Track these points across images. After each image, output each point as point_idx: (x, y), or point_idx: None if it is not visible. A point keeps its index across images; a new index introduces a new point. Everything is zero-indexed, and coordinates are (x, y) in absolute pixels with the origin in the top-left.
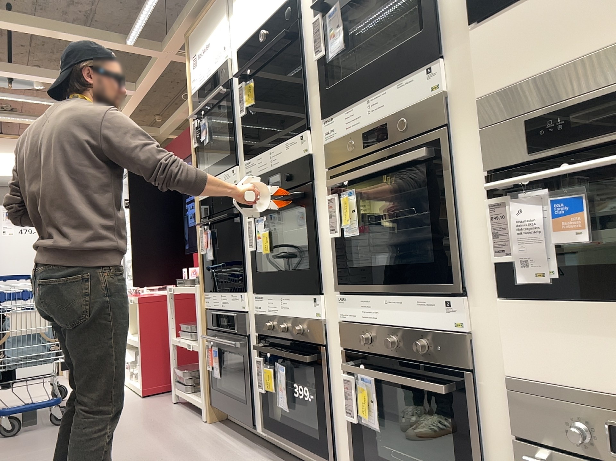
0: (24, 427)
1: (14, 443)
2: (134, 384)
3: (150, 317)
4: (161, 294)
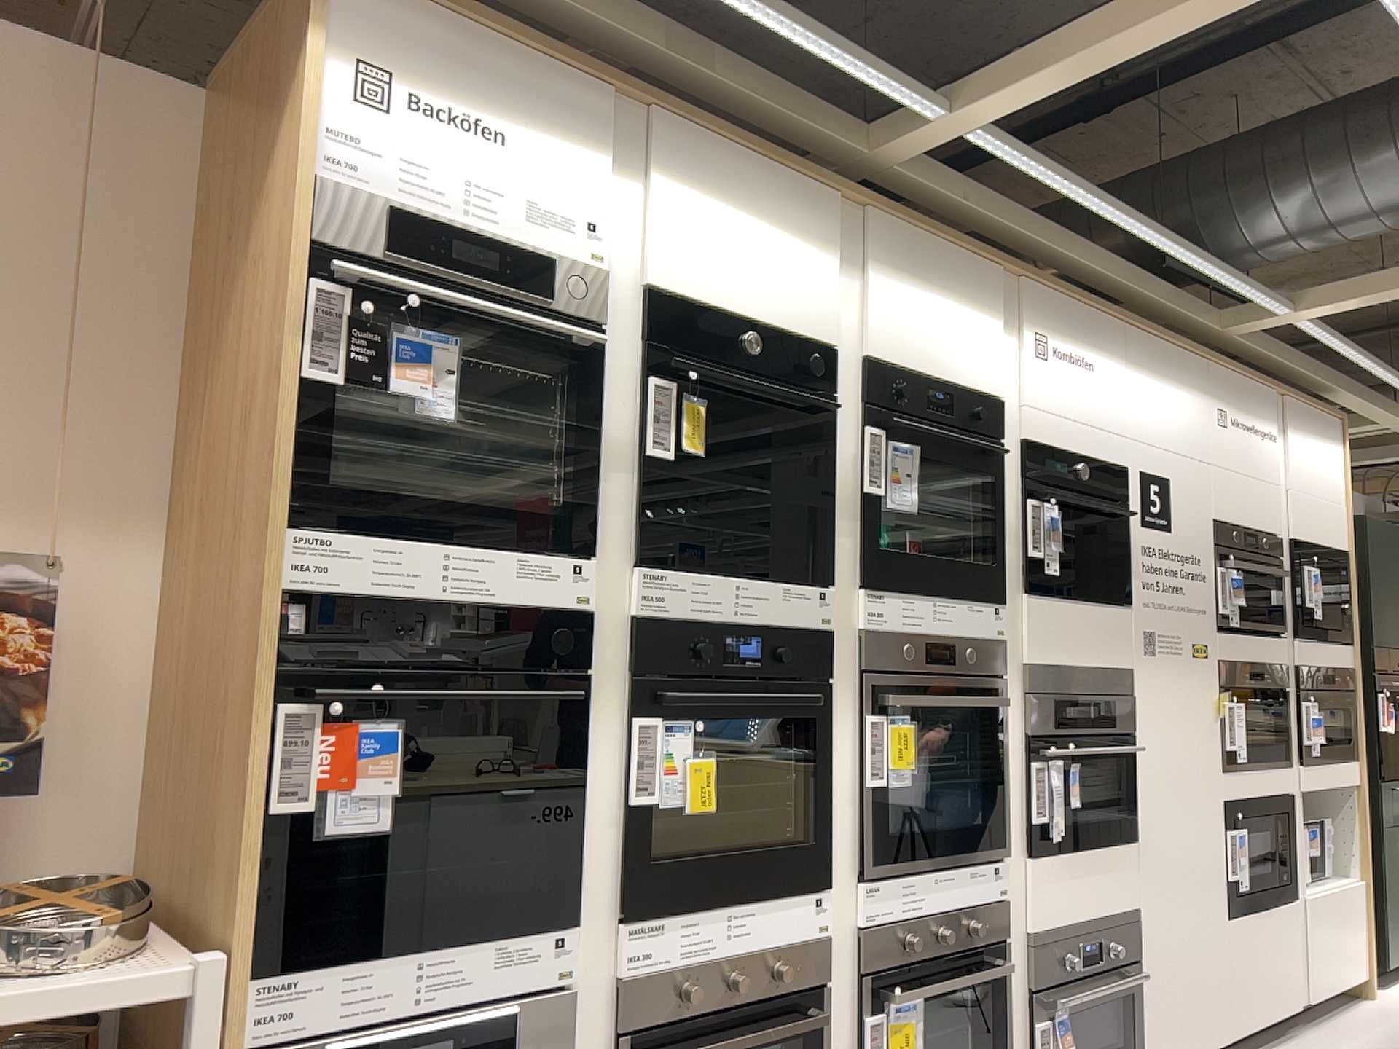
0: None
1: None
2: None
3: None
4: None
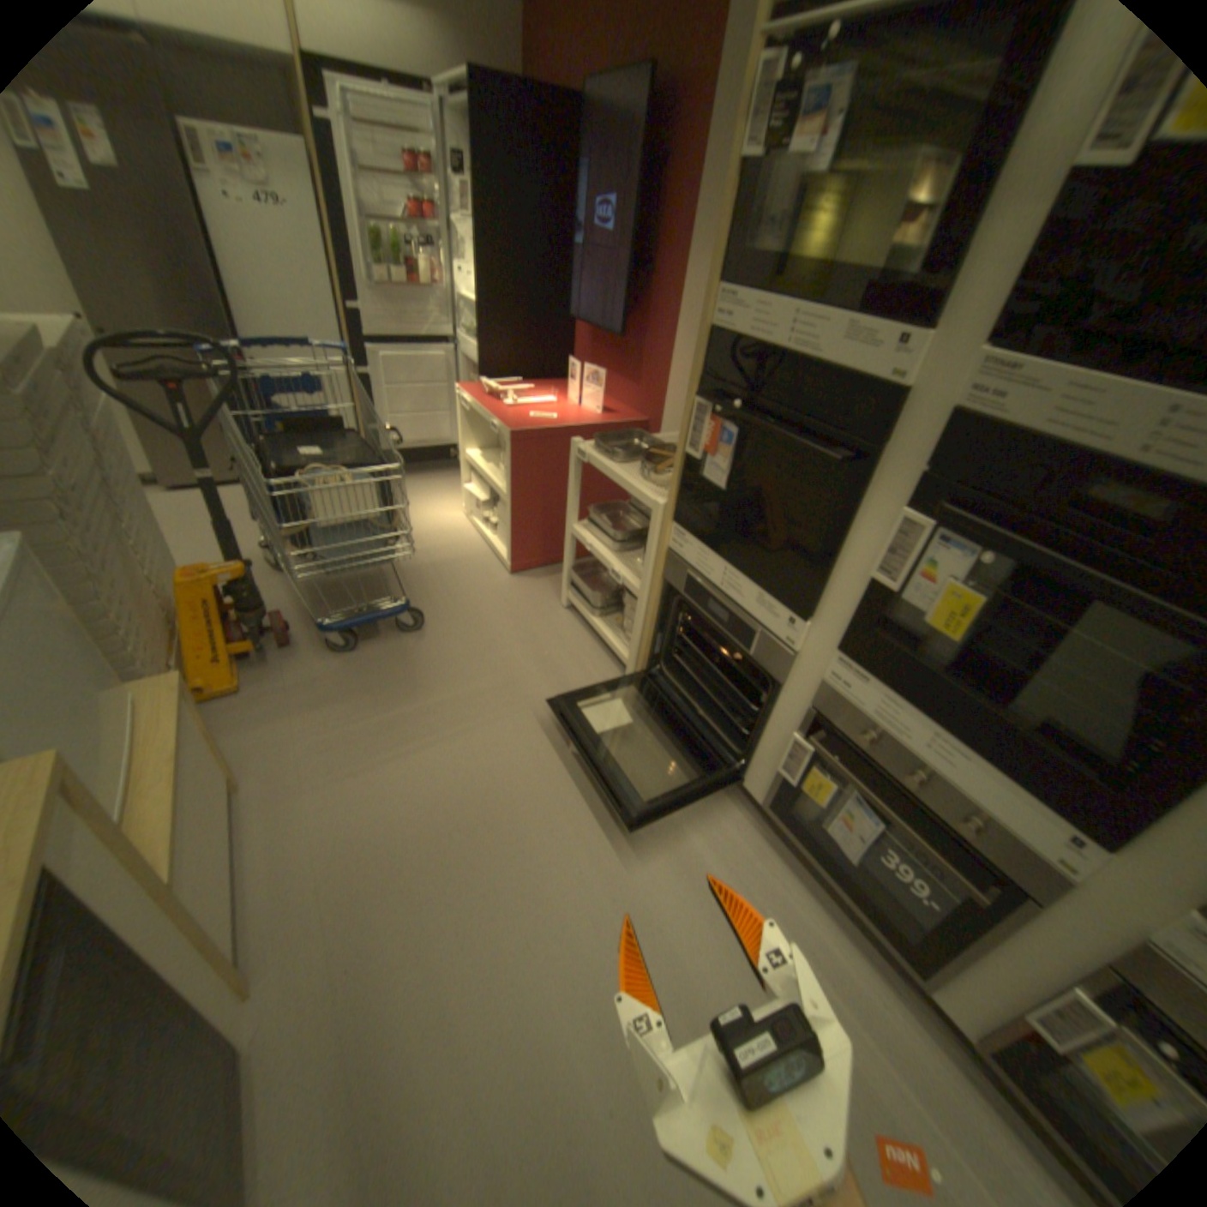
0: (359, 626)
1: (359, 678)
2: (494, 545)
3: (528, 468)
4: (546, 427)
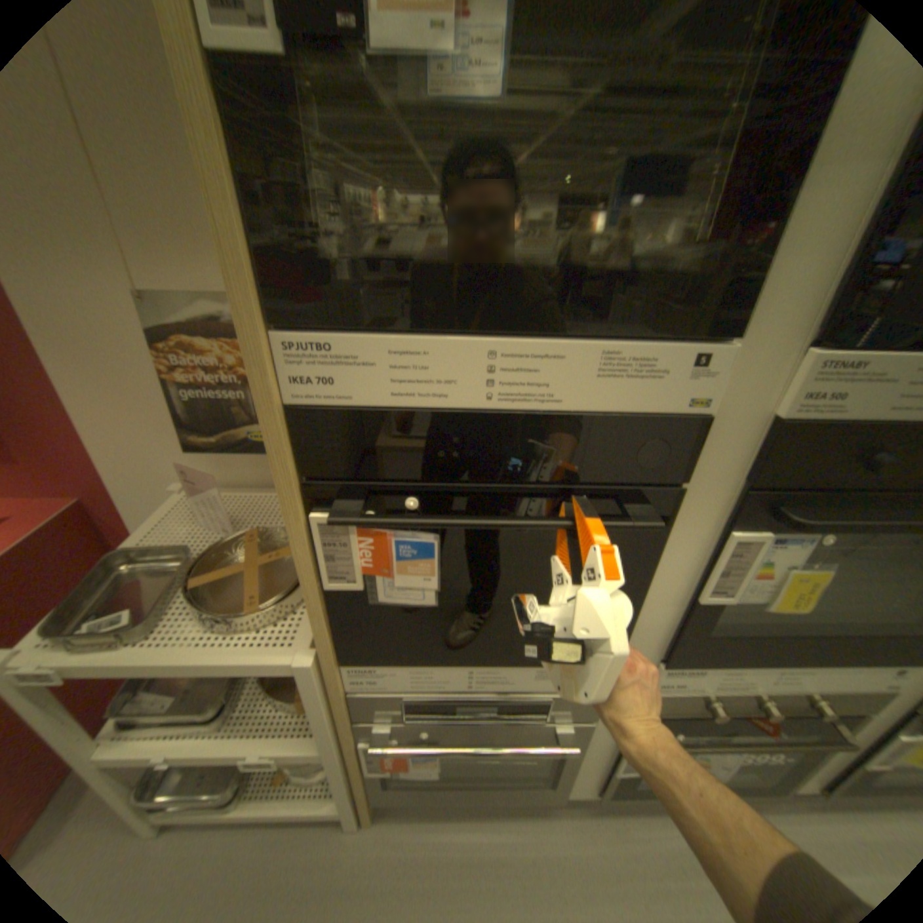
0: None
1: None
2: None
3: None
4: None
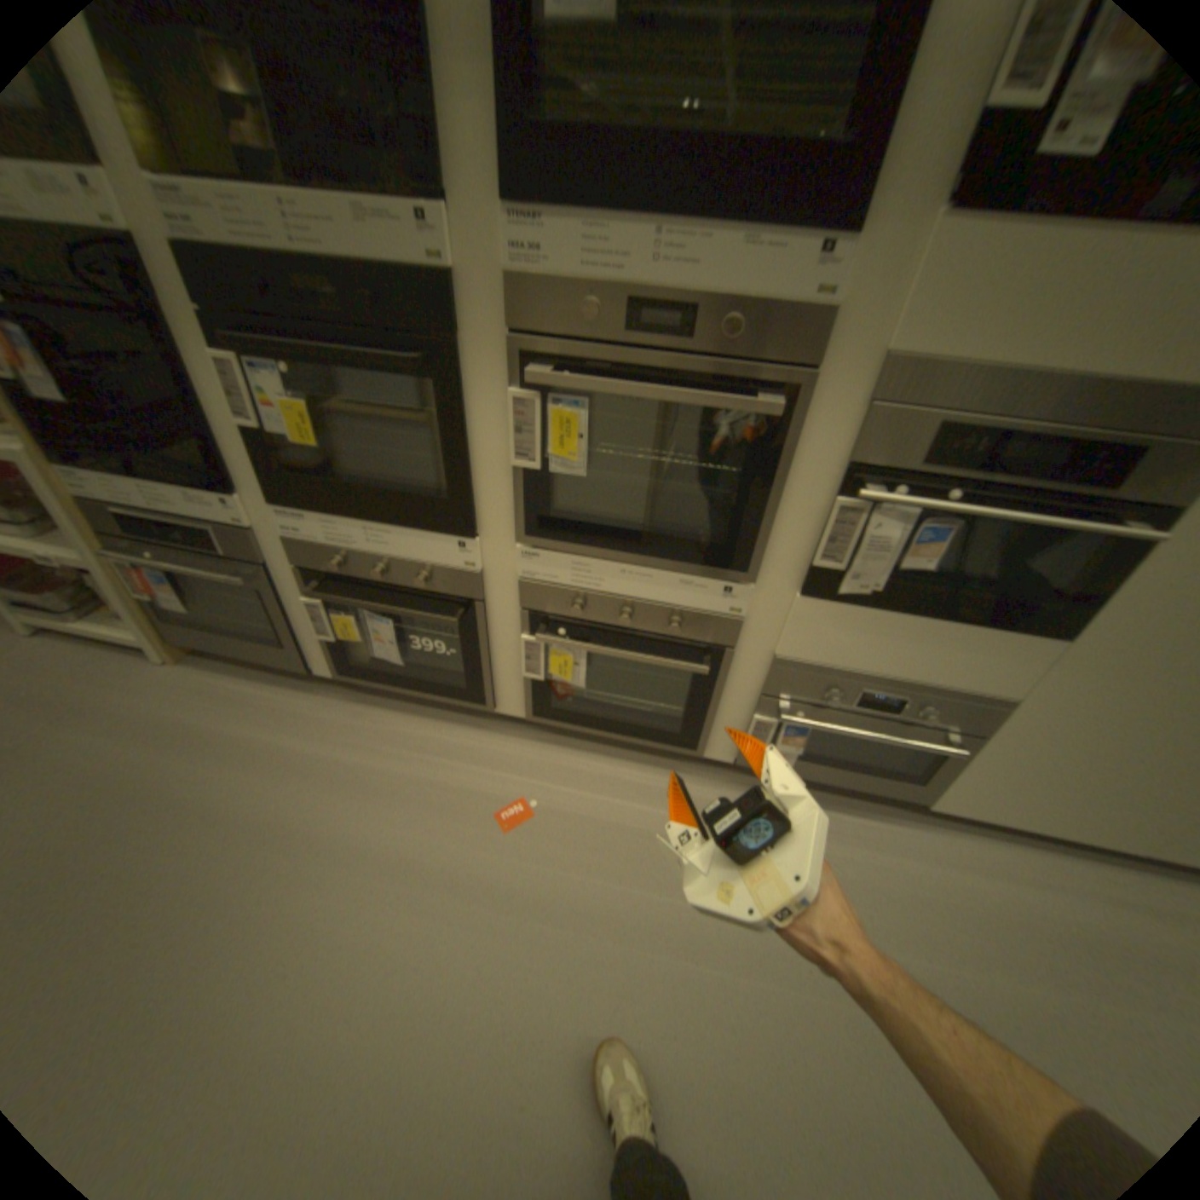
0: None
1: None
2: None
3: None
4: None
